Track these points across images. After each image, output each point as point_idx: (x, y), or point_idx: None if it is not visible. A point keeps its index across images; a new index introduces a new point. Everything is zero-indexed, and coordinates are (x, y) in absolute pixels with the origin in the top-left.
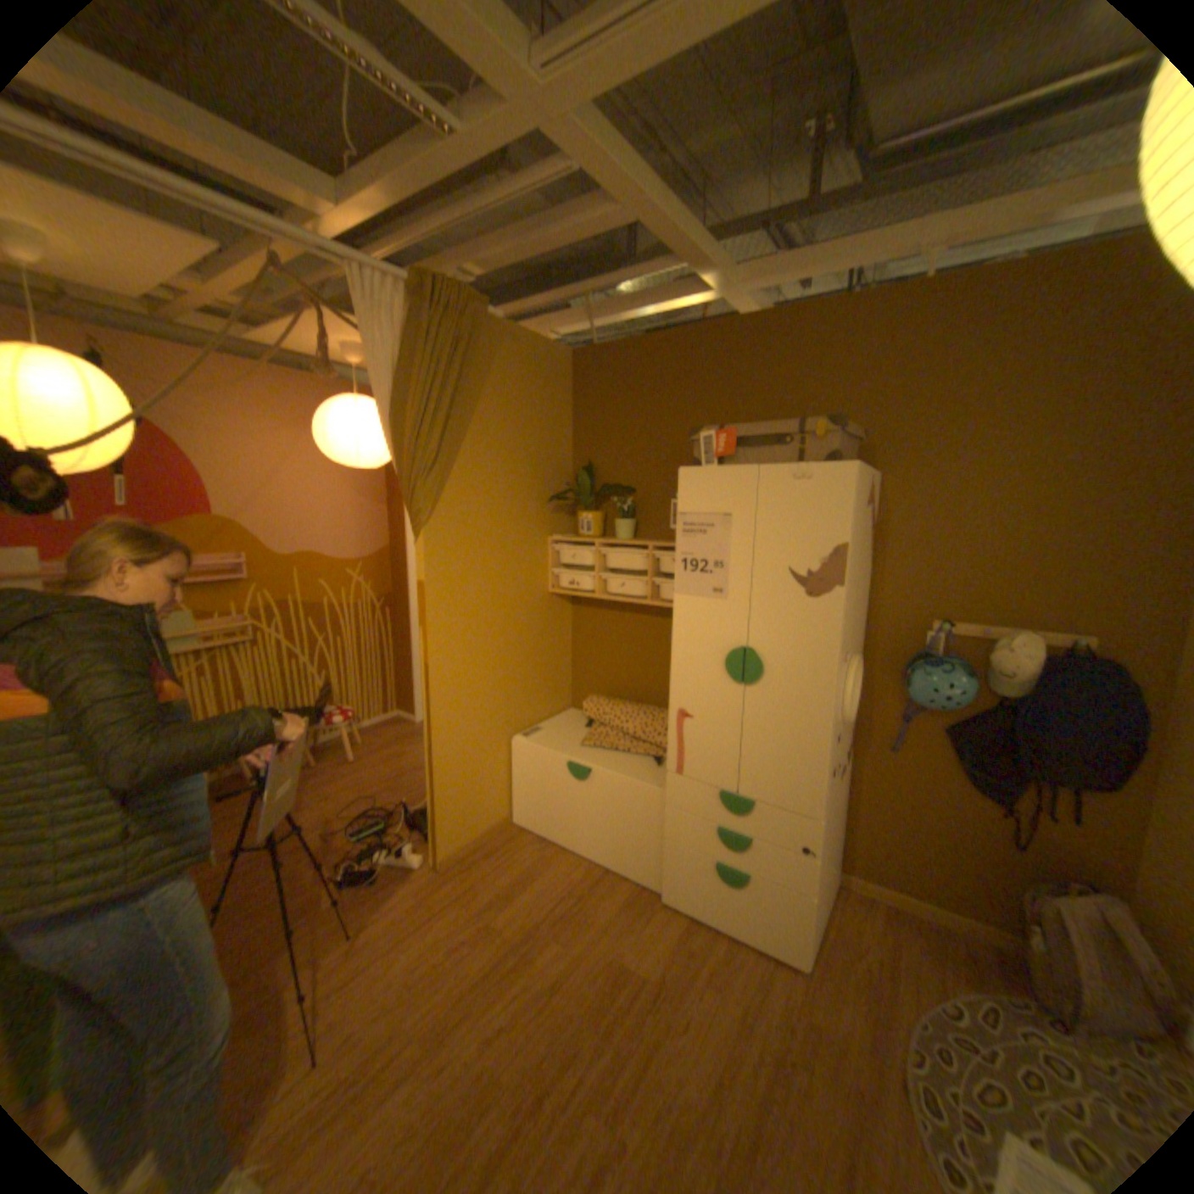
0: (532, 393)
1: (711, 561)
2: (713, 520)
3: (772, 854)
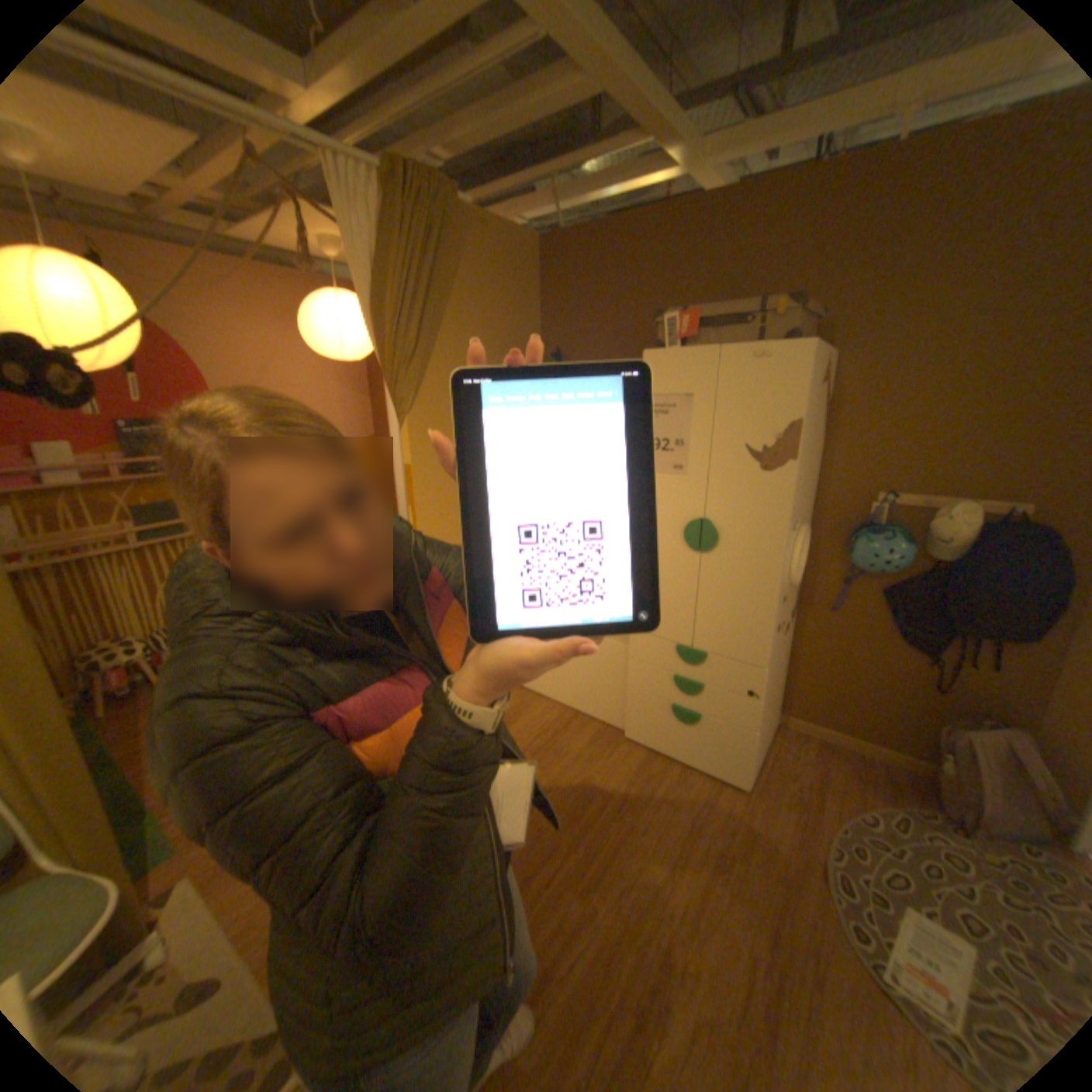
0: (502, 281)
1: (672, 440)
2: (675, 400)
3: (721, 696)
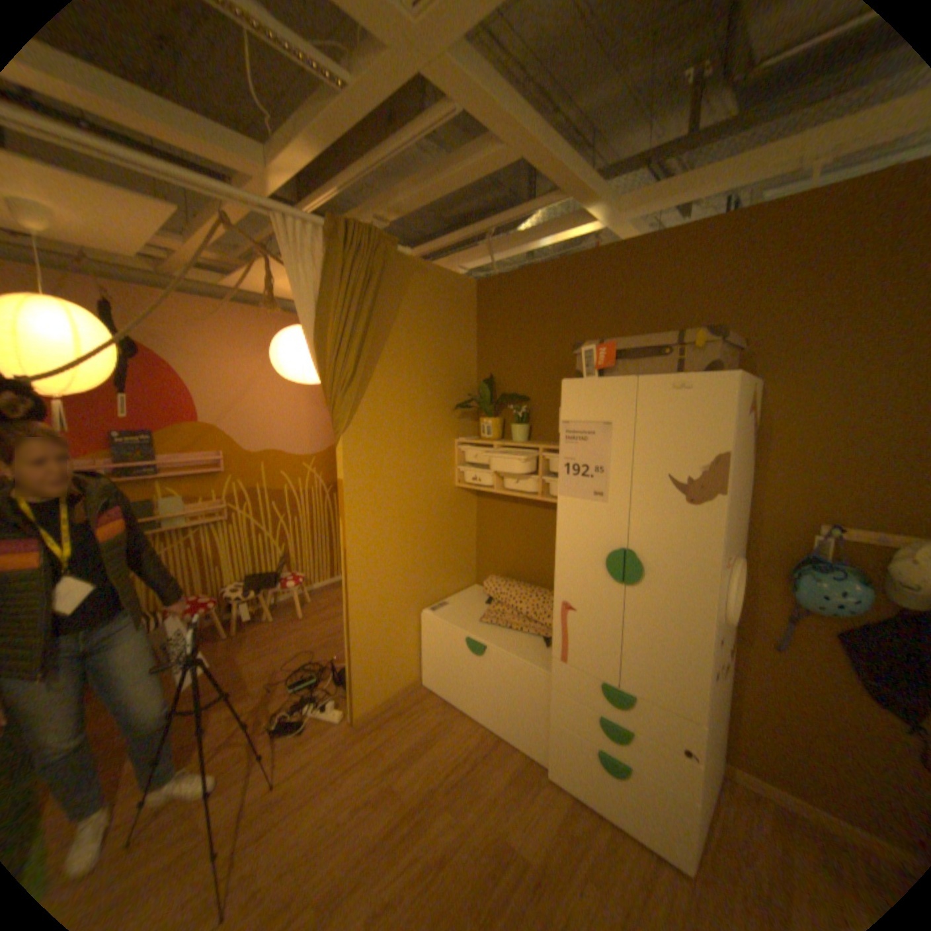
0: (441, 318)
1: (592, 465)
2: (594, 427)
3: (654, 750)
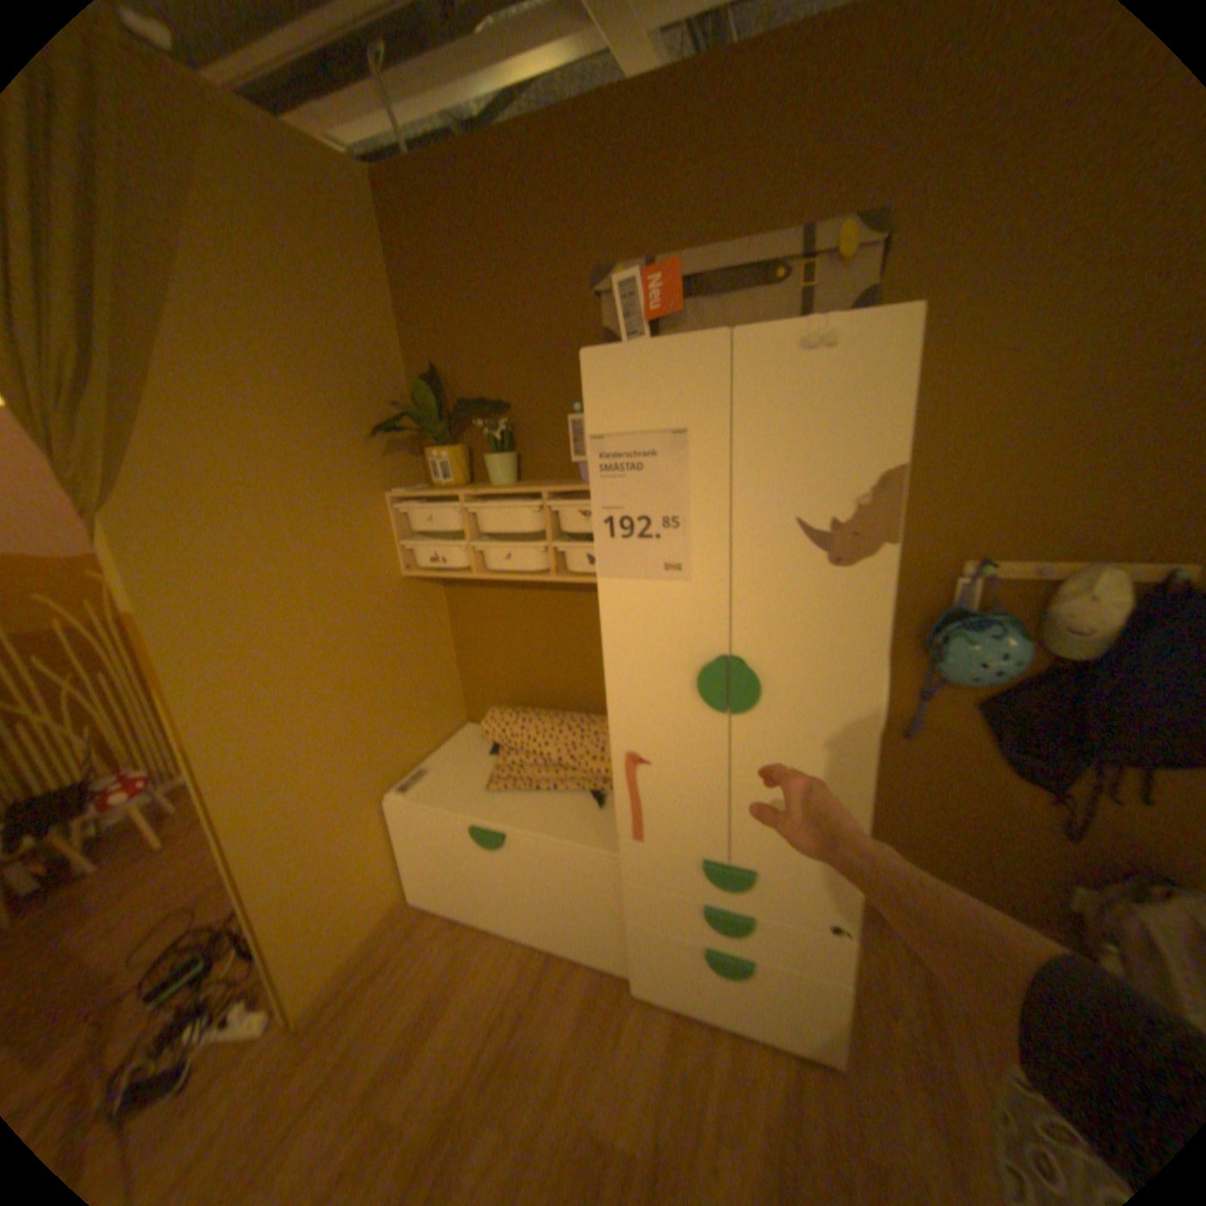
0: (303, 242)
1: (657, 516)
2: (654, 441)
3: (786, 934)
